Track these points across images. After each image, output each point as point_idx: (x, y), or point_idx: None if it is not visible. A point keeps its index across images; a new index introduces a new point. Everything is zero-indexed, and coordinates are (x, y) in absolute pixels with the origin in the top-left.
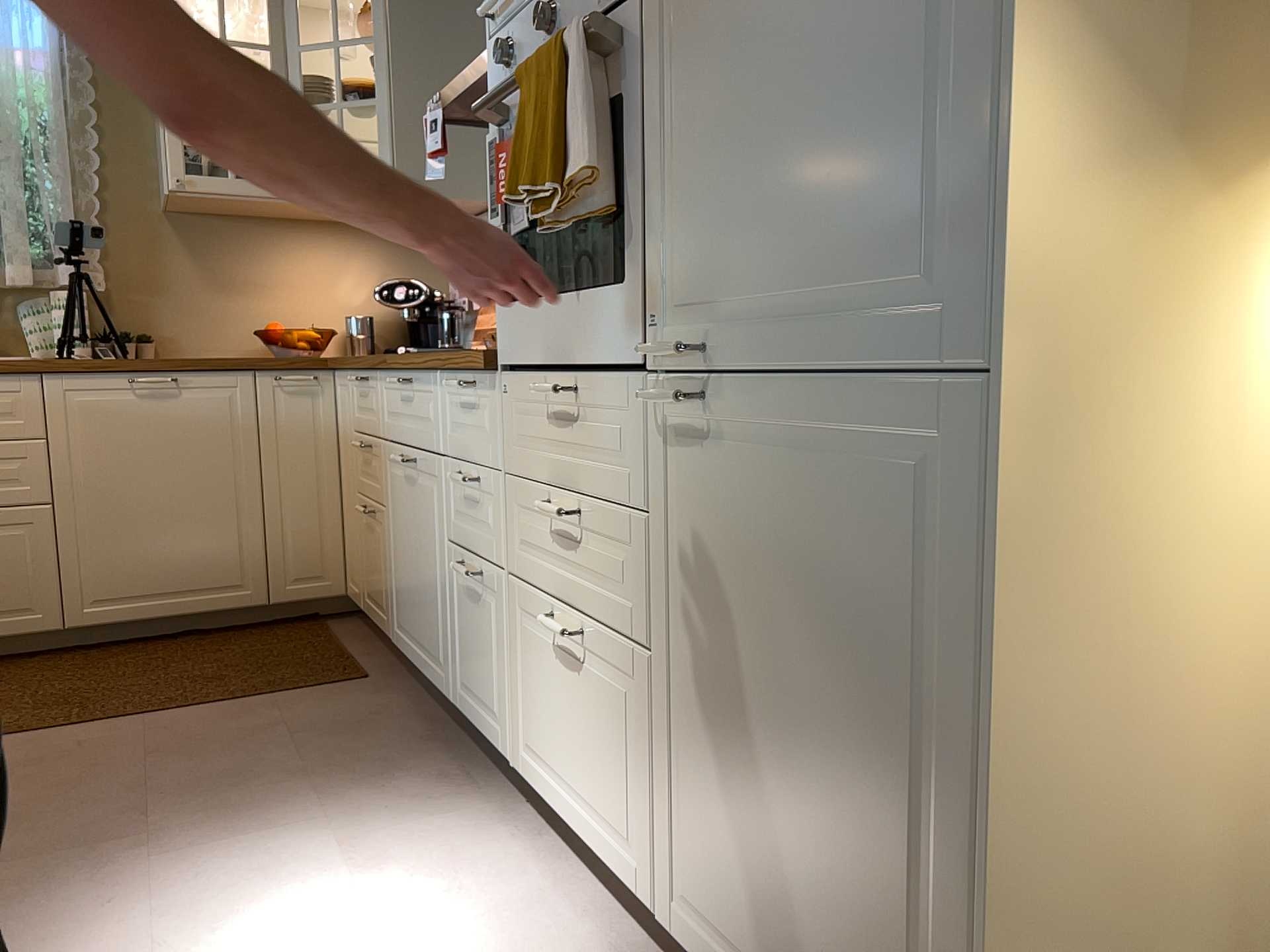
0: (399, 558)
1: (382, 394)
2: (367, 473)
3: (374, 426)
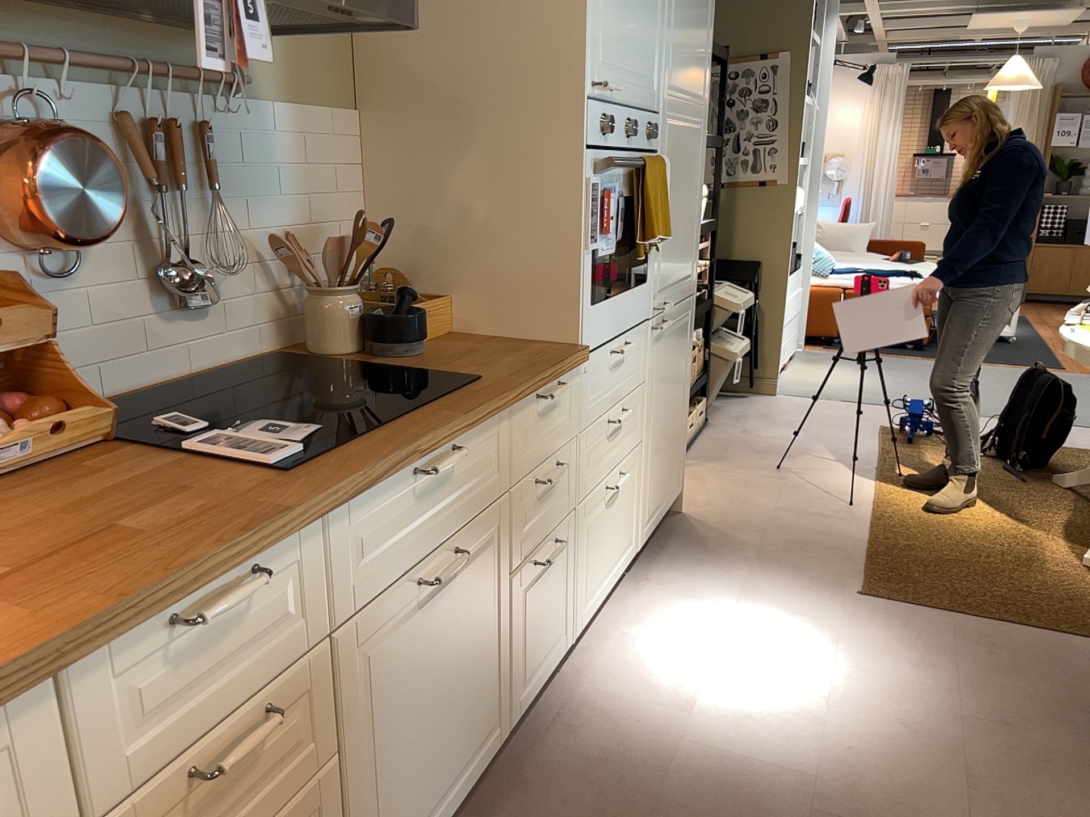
0: (393, 760)
1: (337, 546)
2: (219, 814)
3: (282, 651)
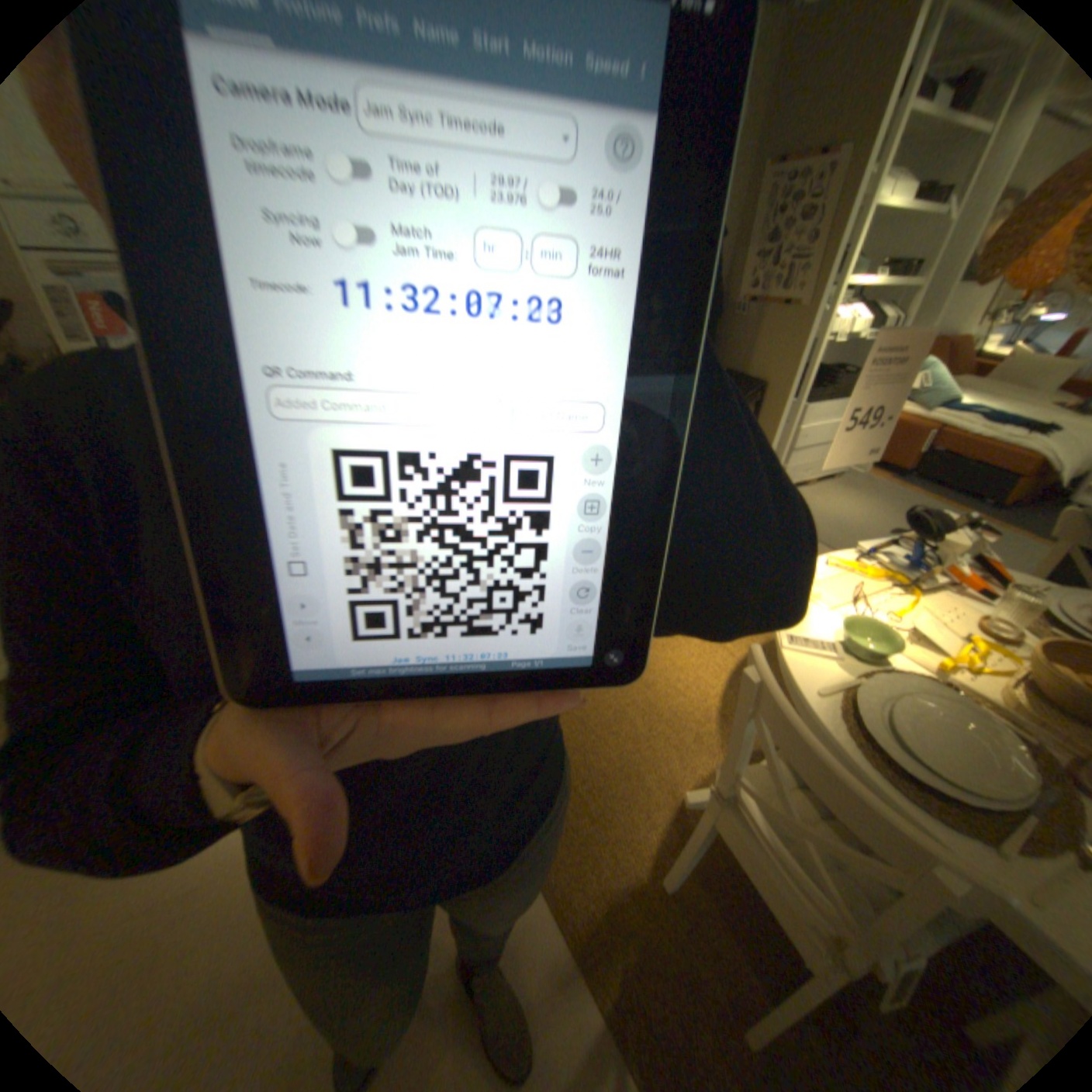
0: None
1: None
2: None
3: None
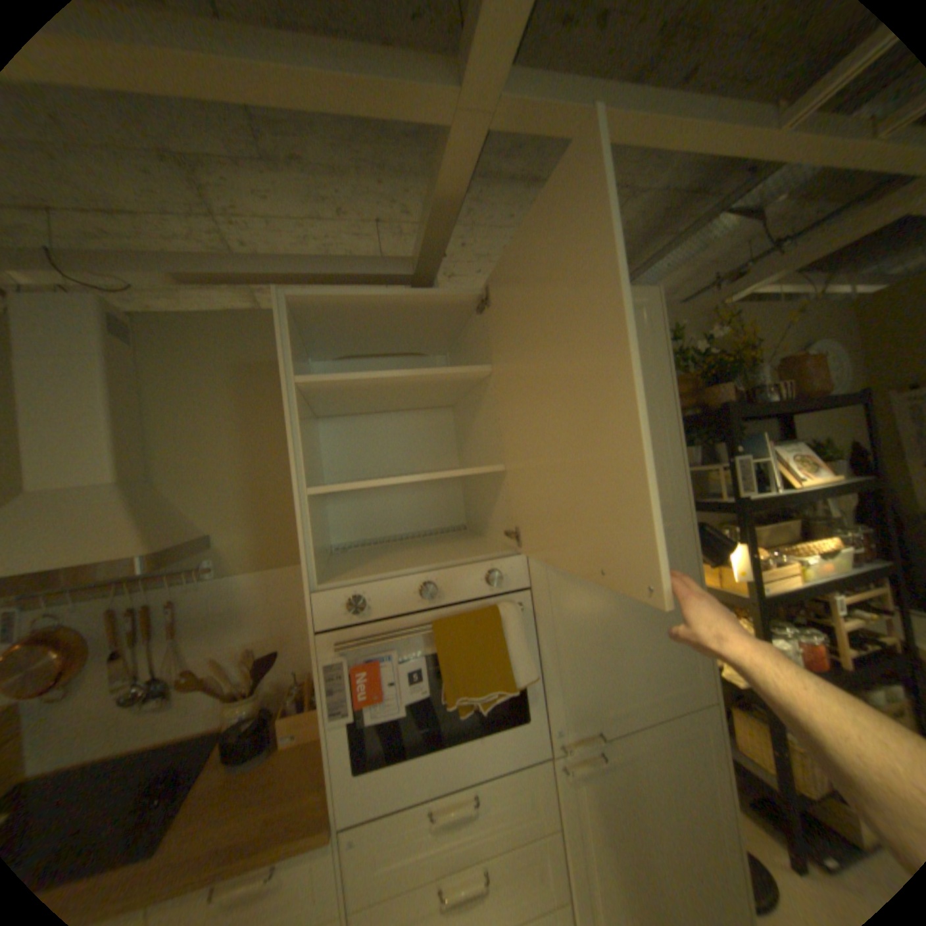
0: None
1: None
2: None
3: None
